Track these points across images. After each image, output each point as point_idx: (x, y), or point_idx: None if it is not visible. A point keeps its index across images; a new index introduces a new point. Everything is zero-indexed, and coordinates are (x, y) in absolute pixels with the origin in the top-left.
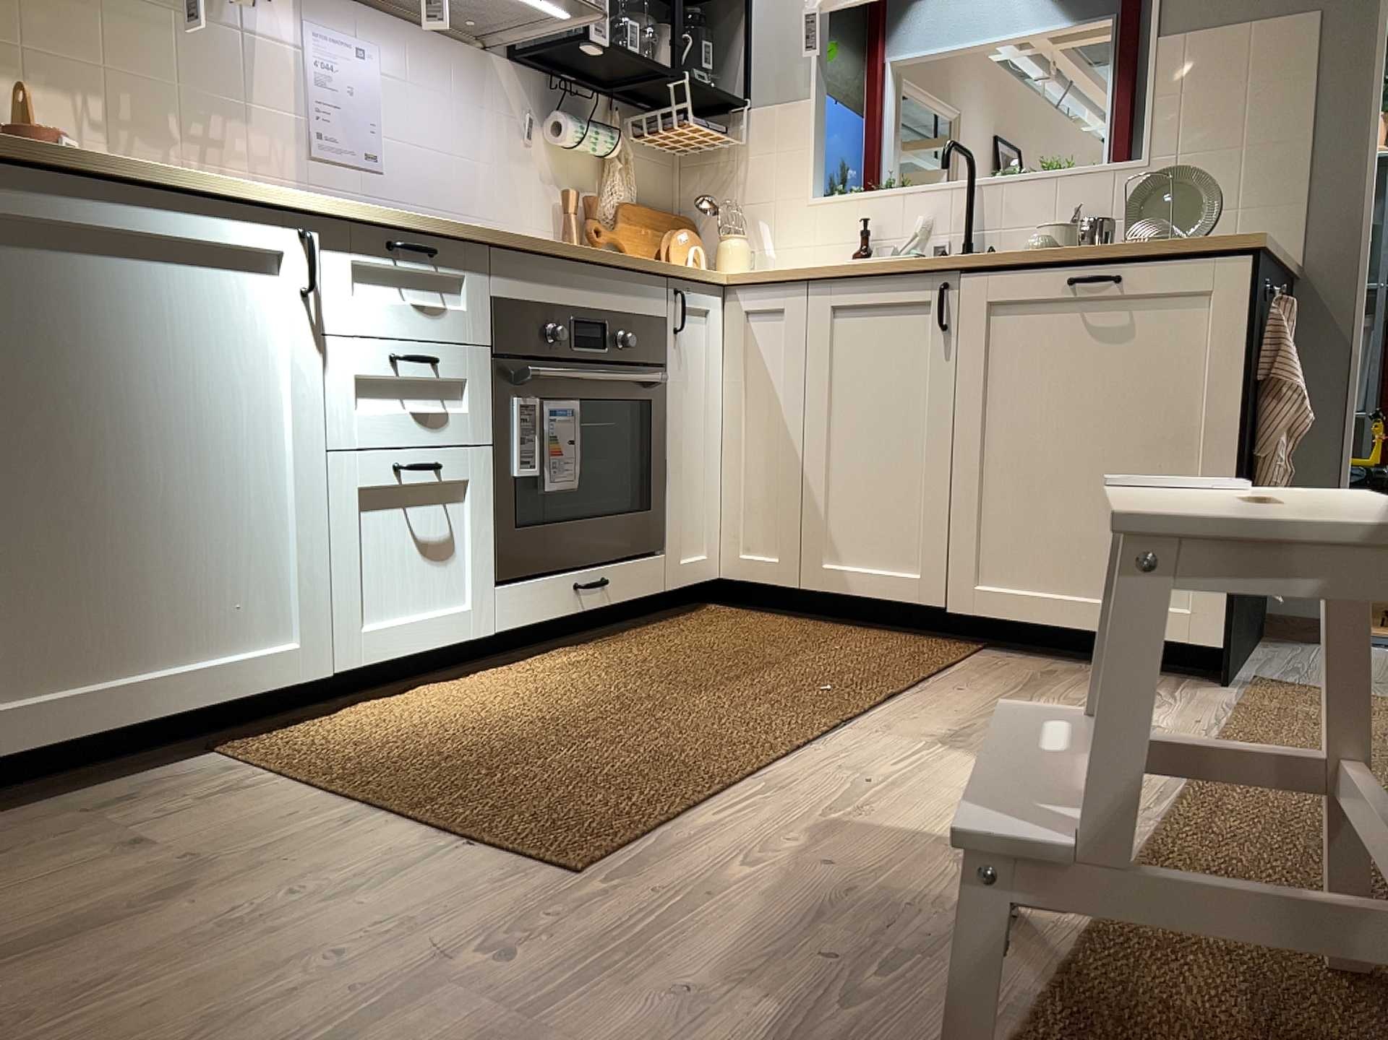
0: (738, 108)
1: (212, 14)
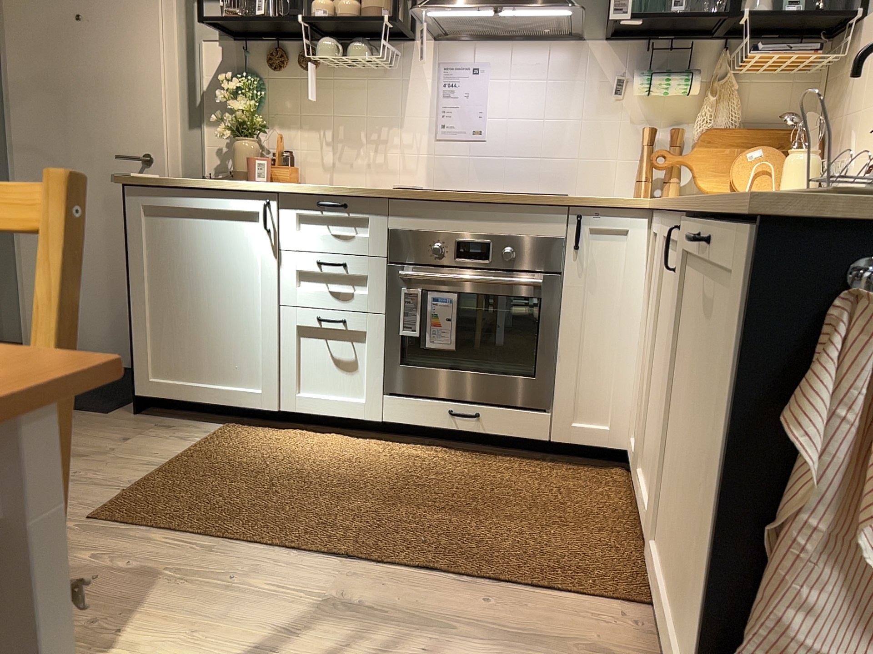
0: (857, 19)
1: (383, 74)
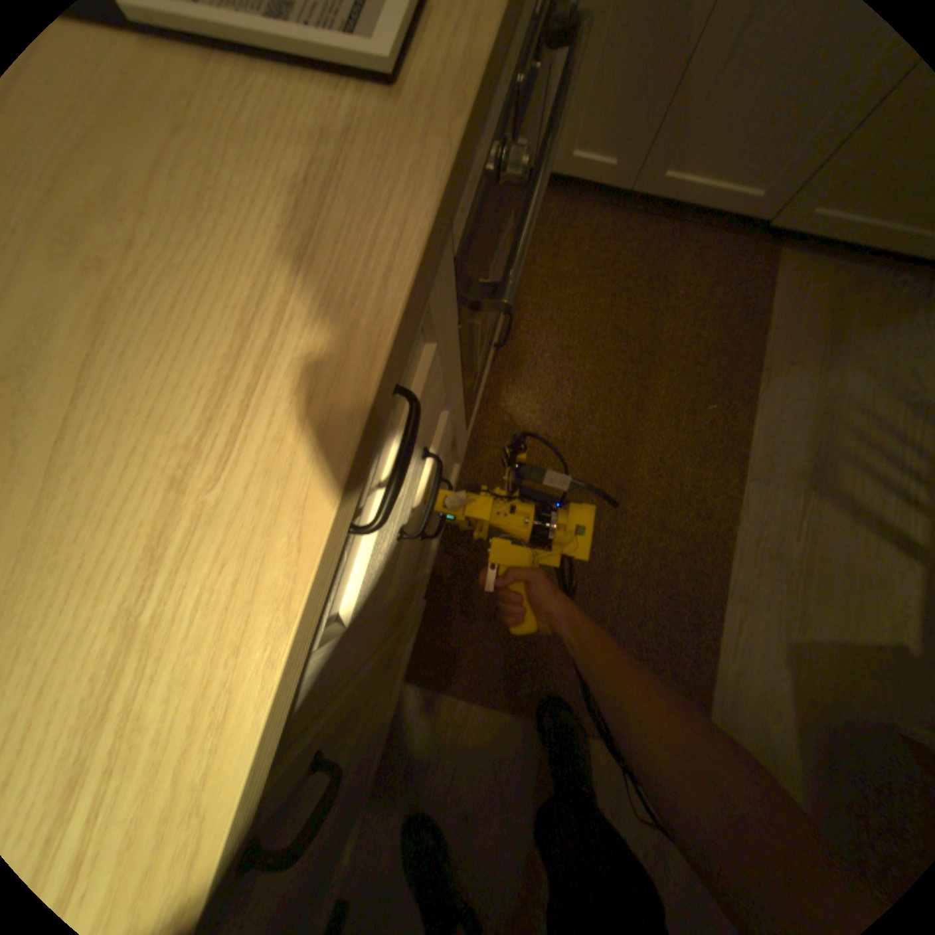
0: None
1: None
